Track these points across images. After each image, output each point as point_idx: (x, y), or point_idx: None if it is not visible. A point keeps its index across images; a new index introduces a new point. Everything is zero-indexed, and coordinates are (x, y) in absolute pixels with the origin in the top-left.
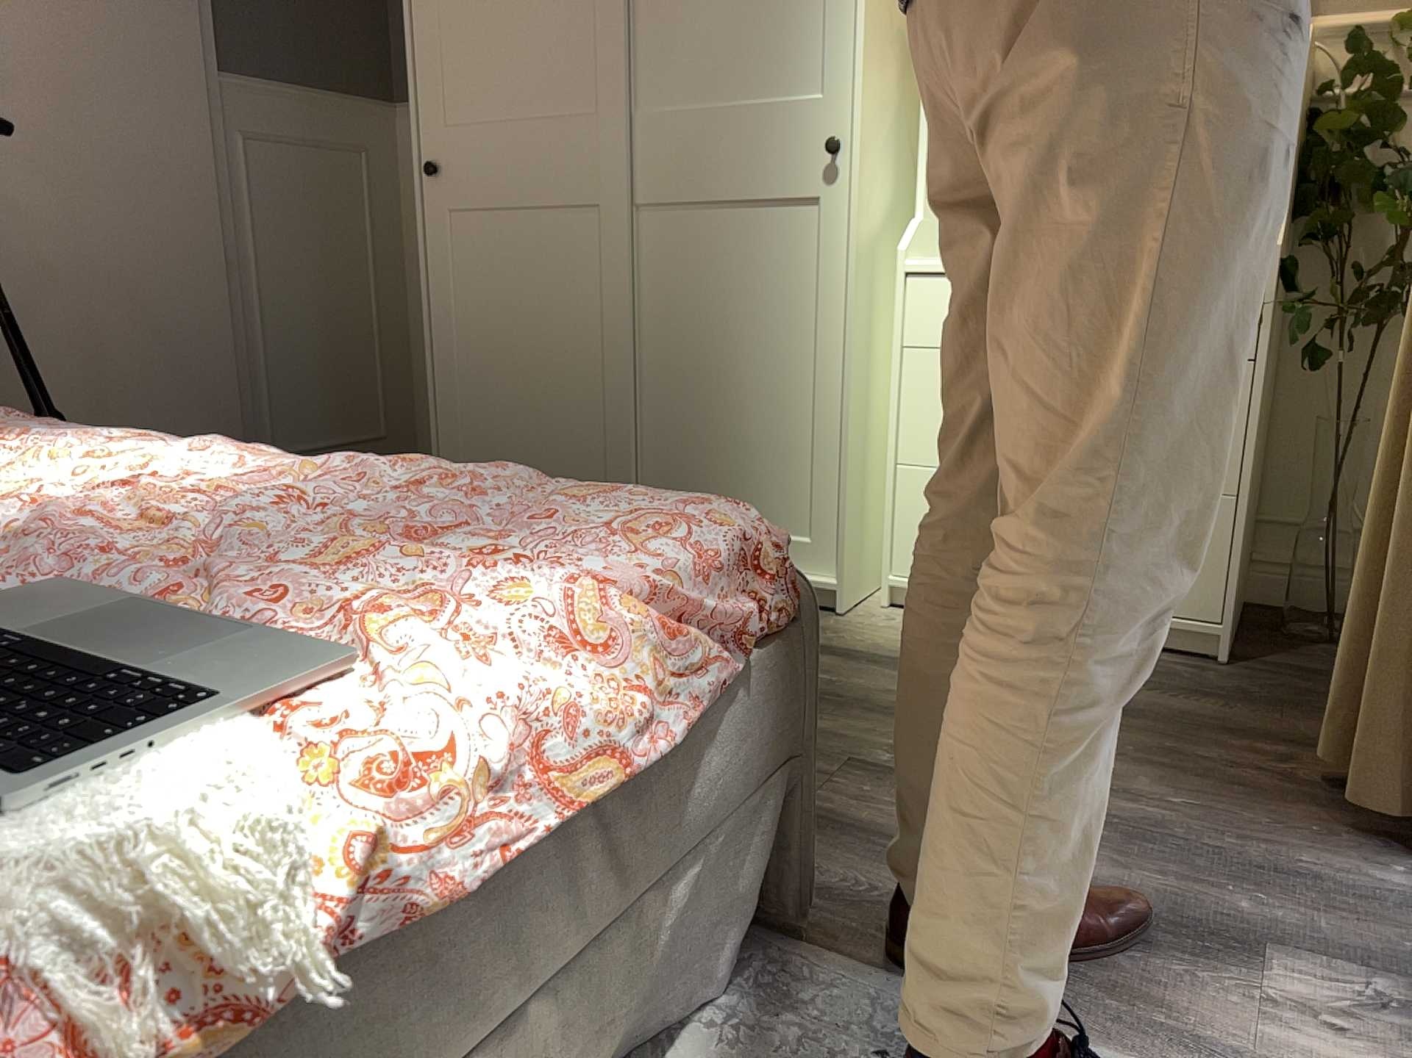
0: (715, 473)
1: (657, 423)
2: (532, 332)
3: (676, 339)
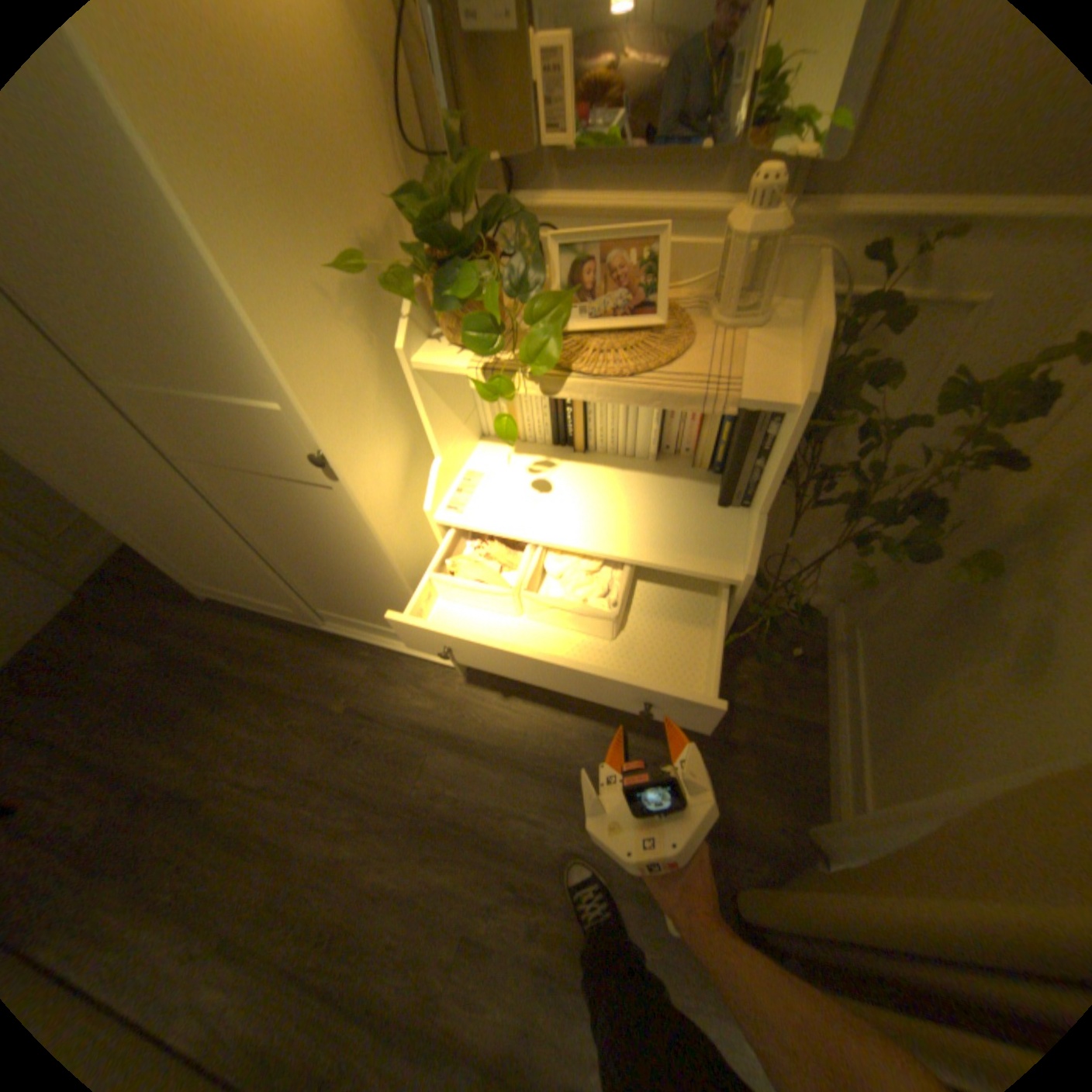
0: (353, 605)
1: (298, 577)
2: (162, 522)
3: (277, 541)
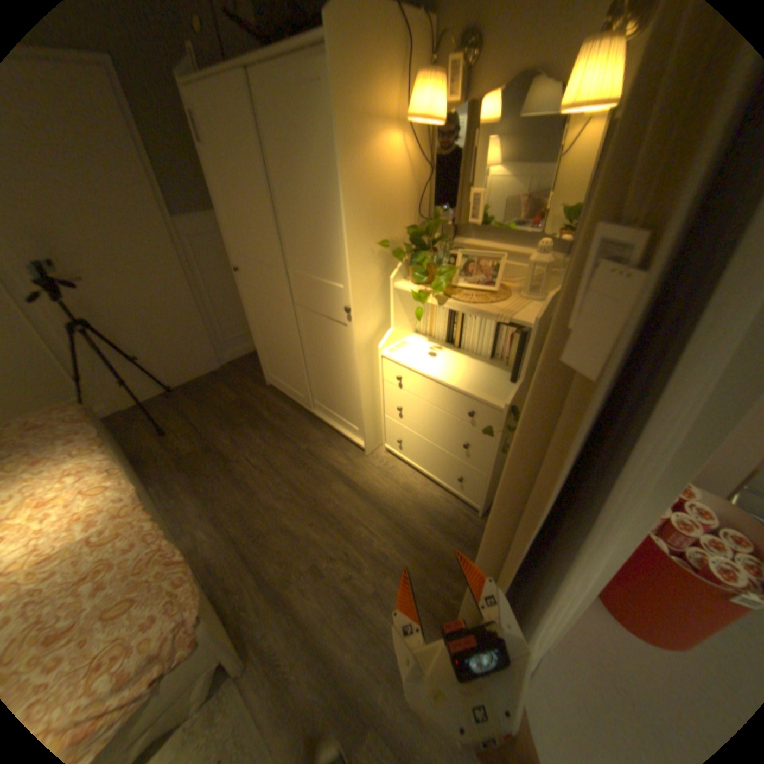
0: (332, 398)
1: (315, 376)
2: (276, 335)
3: (315, 353)
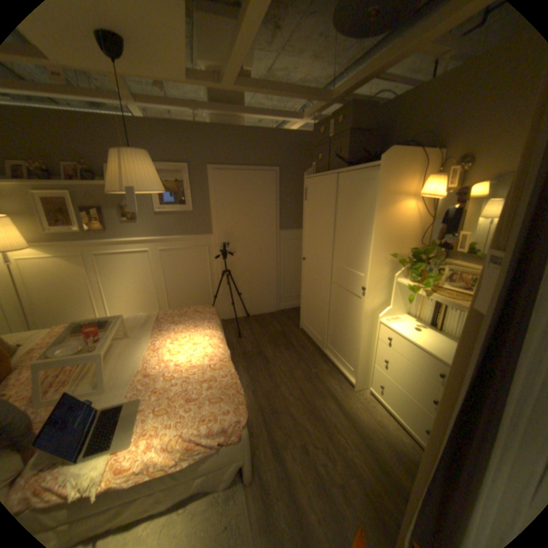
0: (339, 344)
1: (331, 327)
2: (314, 297)
3: (336, 312)
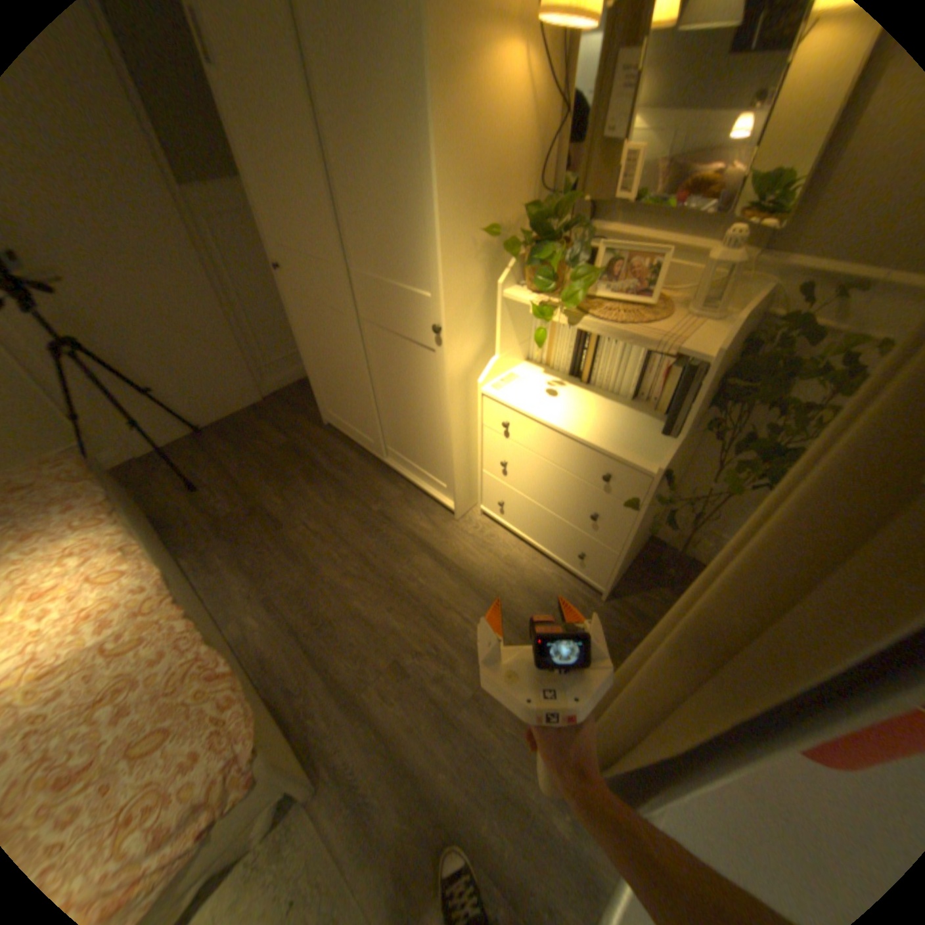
0: (410, 445)
1: (387, 416)
2: (332, 360)
3: (387, 386)
